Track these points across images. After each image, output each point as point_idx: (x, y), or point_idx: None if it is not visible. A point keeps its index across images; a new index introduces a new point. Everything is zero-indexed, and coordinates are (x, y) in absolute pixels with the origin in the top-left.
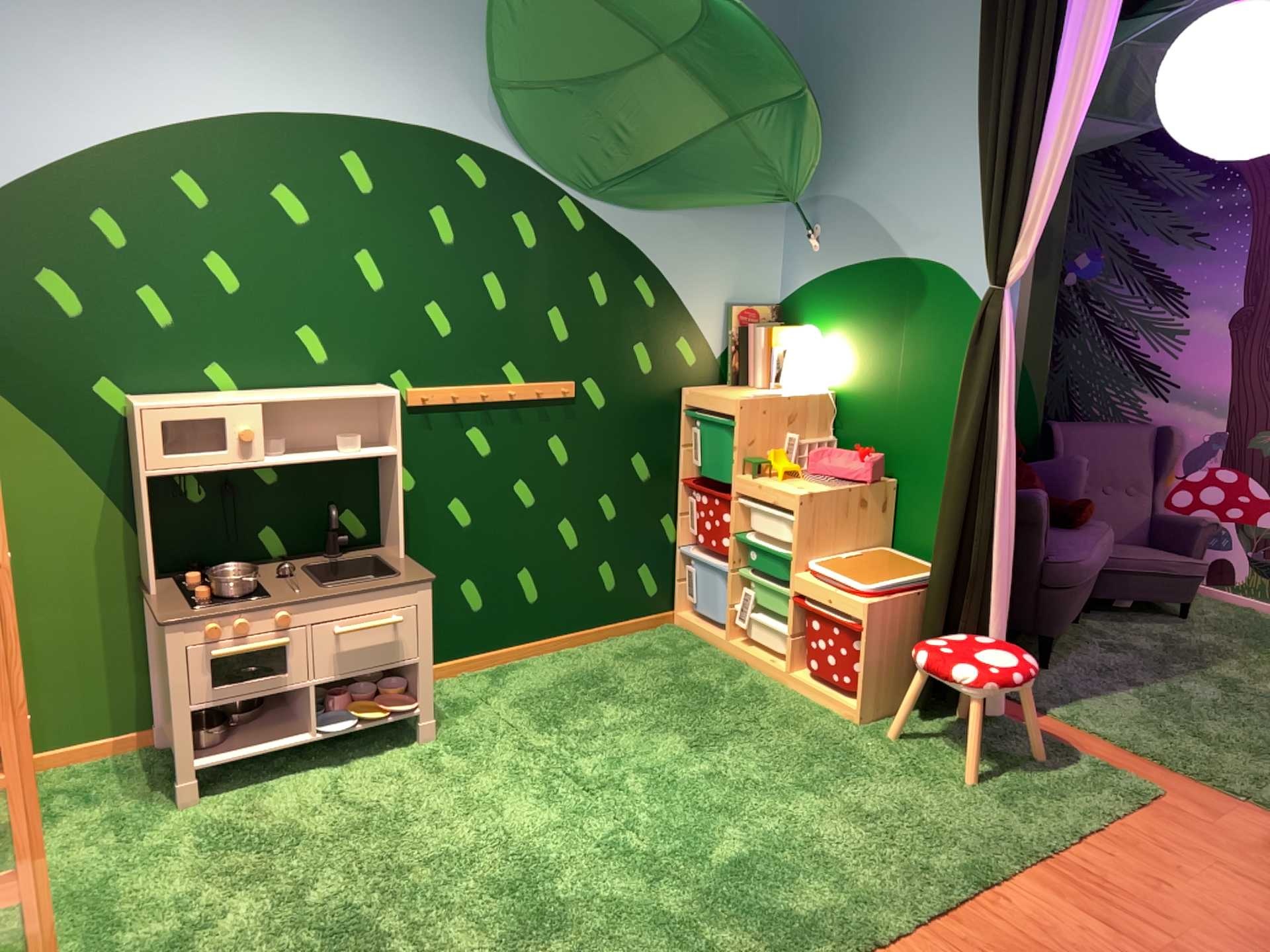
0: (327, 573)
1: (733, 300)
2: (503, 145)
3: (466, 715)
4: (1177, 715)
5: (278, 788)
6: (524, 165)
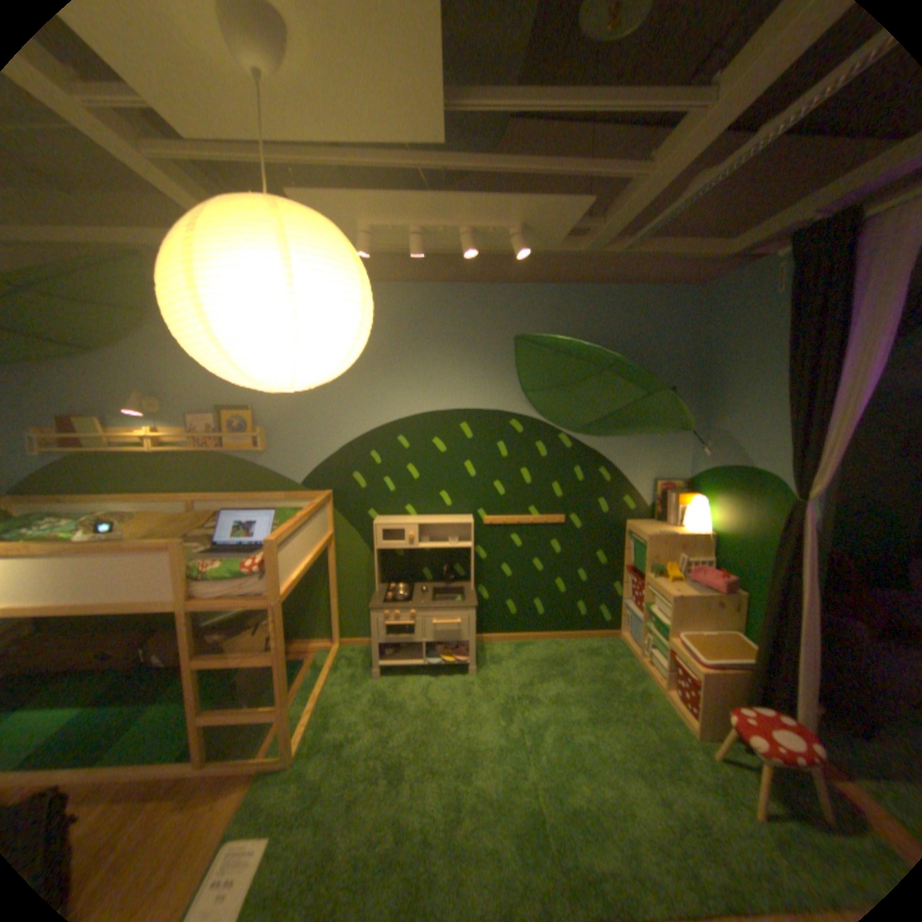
0: (442, 592)
1: (658, 478)
2: (530, 415)
3: (495, 666)
4: None
5: (407, 681)
6: (540, 422)
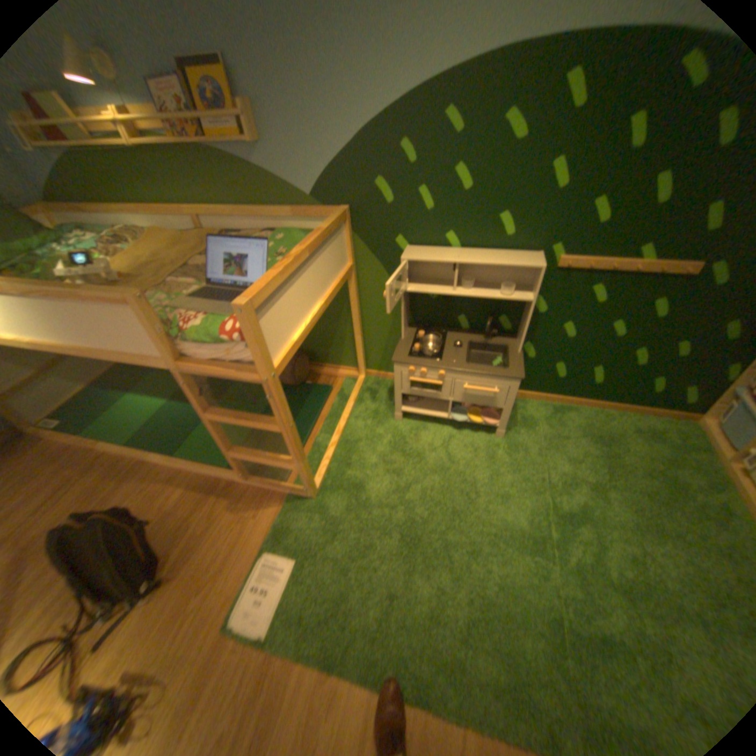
0: (479, 348)
1: None
2: None
3: (526, 430)
4: None
5: (429, 430)
6: None
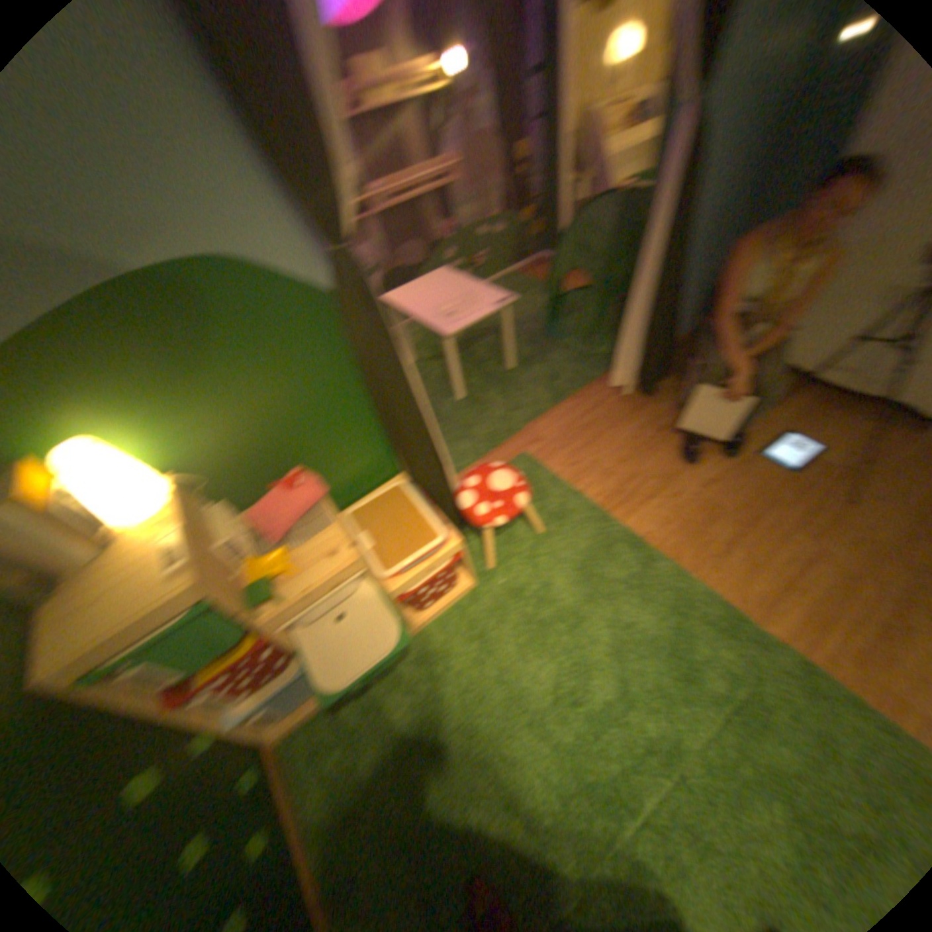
0: None
1: None
2: None
3: None
4: (446, 428)
5: None
6: None
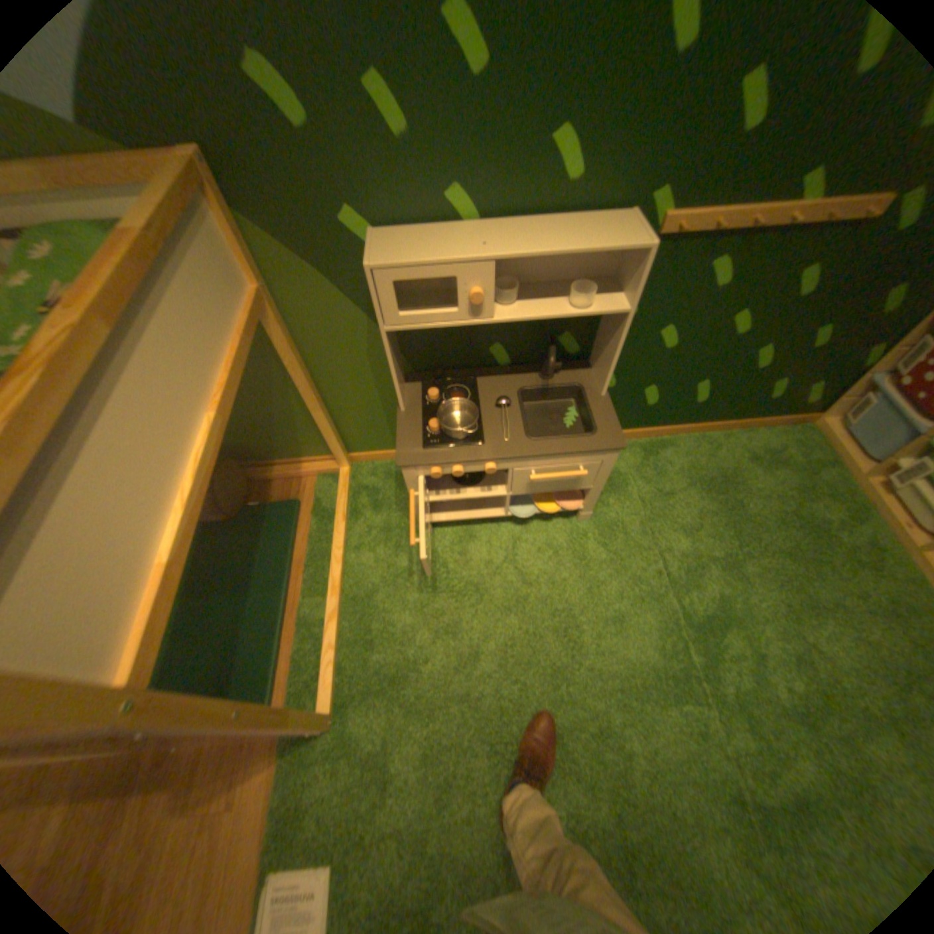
0: (537, 397)
1: None
2: None
3: (616, 495)
4: None
5: (479, 535)
6: None
